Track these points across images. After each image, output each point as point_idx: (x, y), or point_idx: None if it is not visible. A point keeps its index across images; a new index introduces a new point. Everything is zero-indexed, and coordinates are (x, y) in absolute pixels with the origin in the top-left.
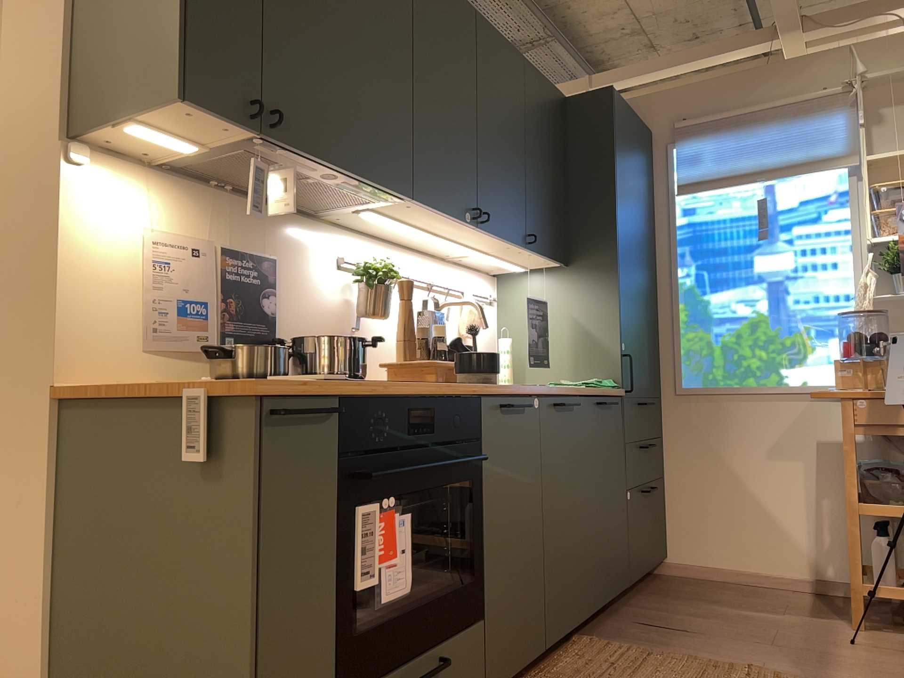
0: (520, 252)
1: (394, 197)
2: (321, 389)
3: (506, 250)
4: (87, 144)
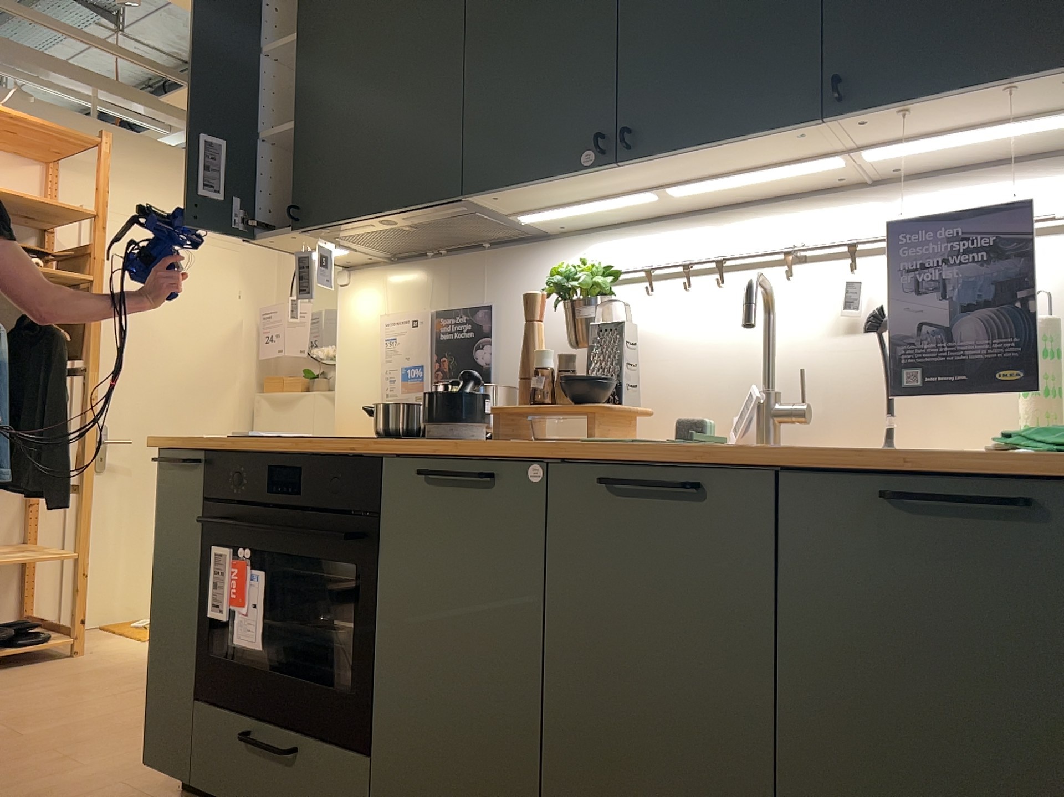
0: (873, 124)
1: (469, 201)
2: (187, 444)
3: (835, 139)
4: (353, 267)
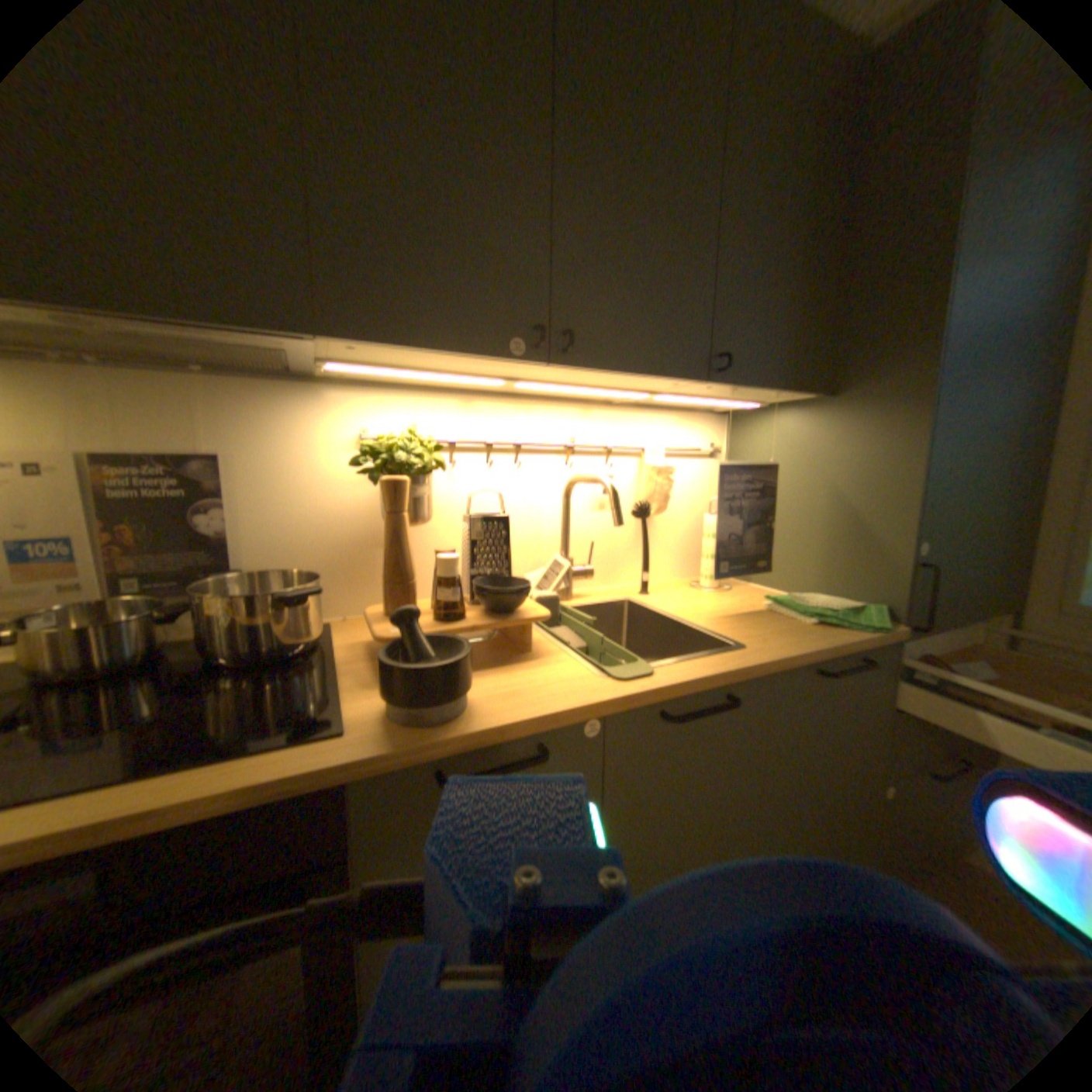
0: (708, 386)
1: (294, 337)
2: None
3: (677, 386)
4: None
